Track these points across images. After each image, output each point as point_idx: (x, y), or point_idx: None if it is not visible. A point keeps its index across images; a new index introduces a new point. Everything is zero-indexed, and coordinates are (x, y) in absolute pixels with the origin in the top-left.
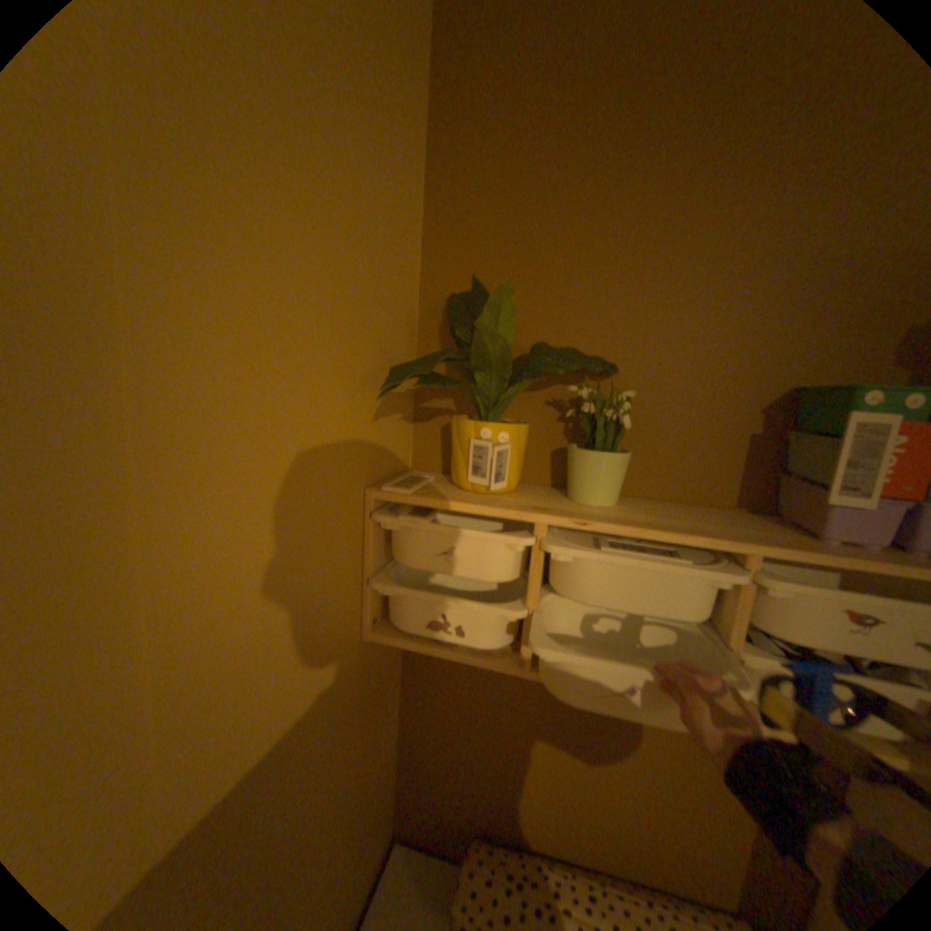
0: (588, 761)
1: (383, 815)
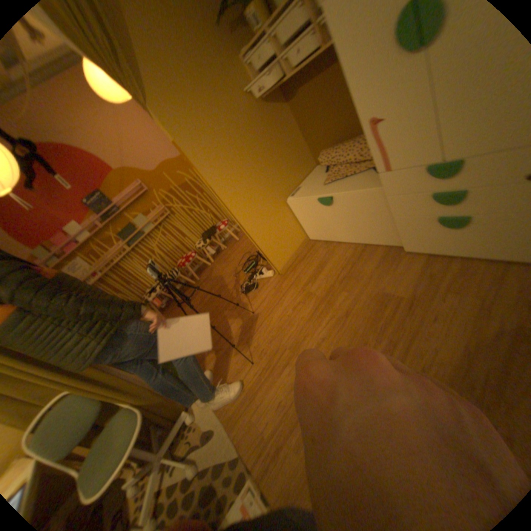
0: (341, 101)
1: (305, 155)
